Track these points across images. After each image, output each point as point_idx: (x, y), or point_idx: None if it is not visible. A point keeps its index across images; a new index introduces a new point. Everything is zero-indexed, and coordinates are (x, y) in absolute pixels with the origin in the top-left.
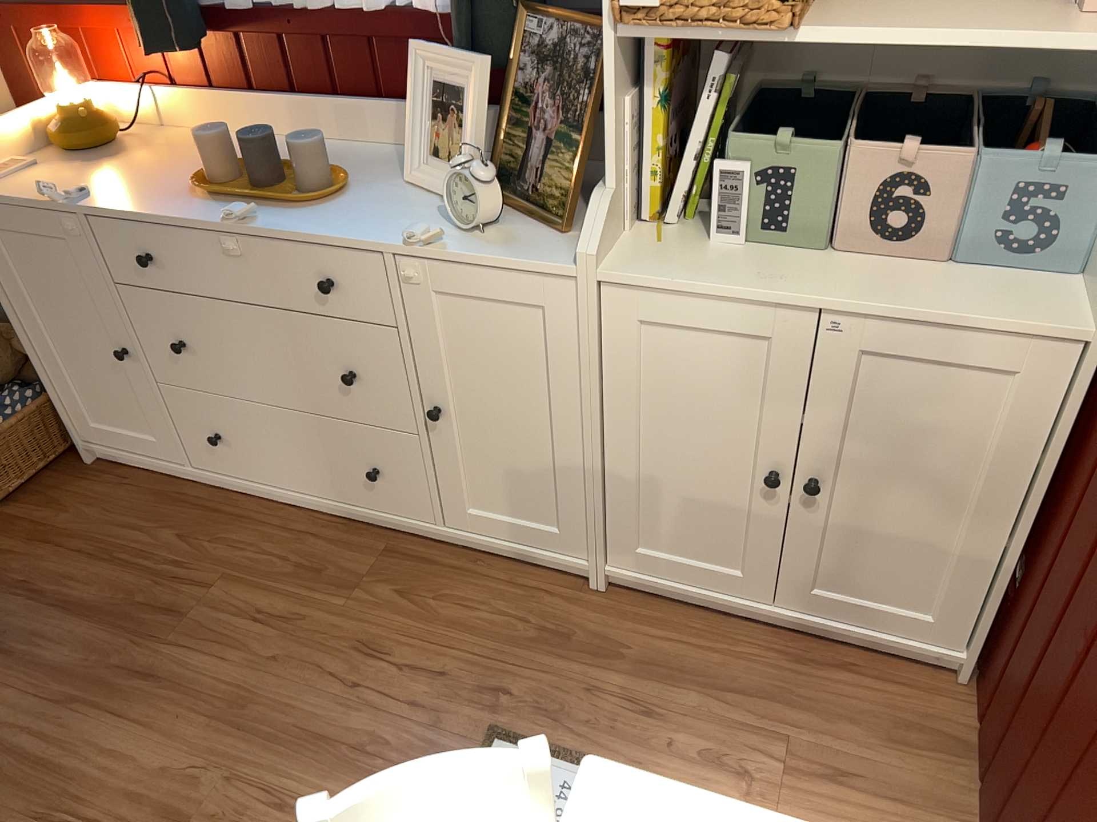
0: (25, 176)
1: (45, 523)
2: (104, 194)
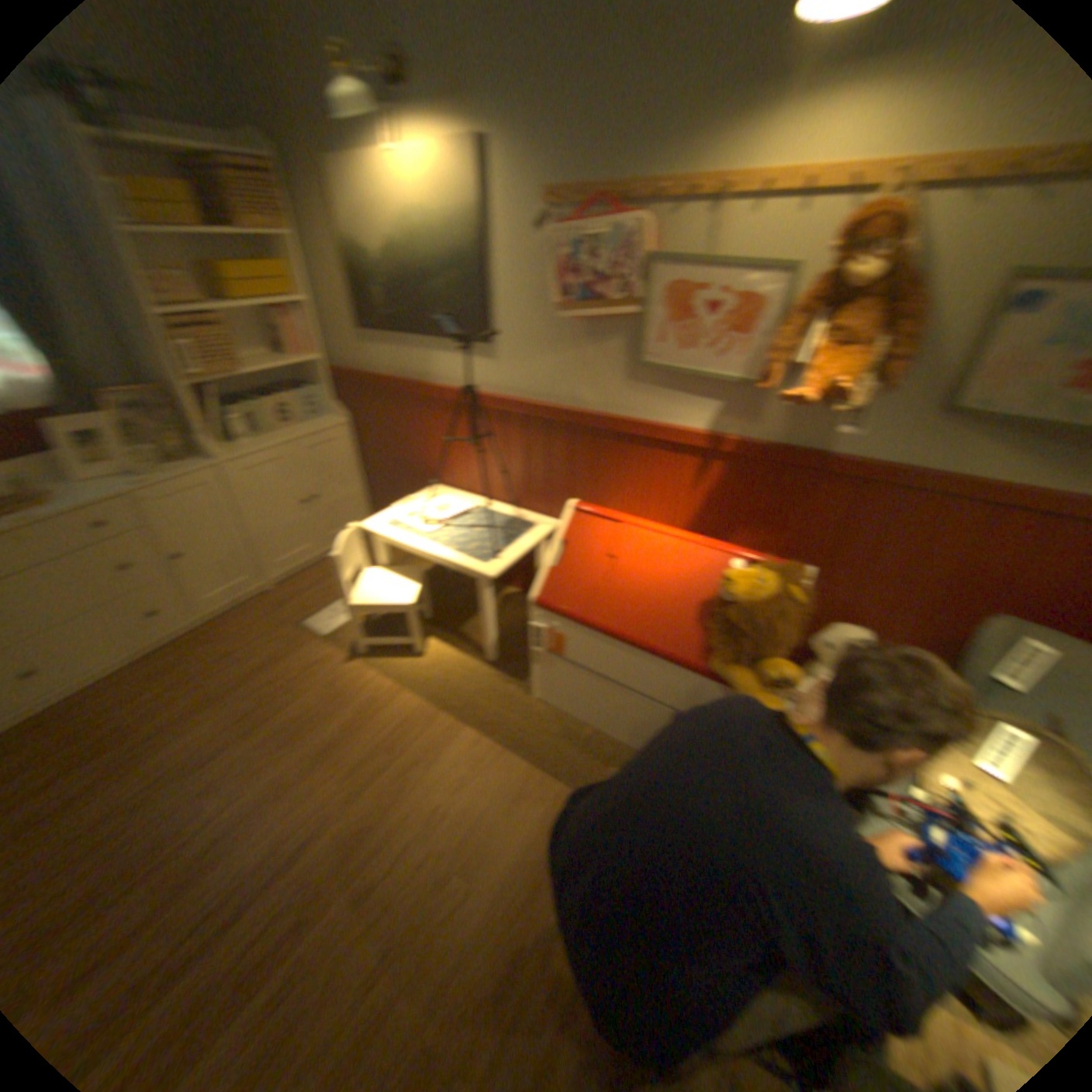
0: None
1: None
2: None
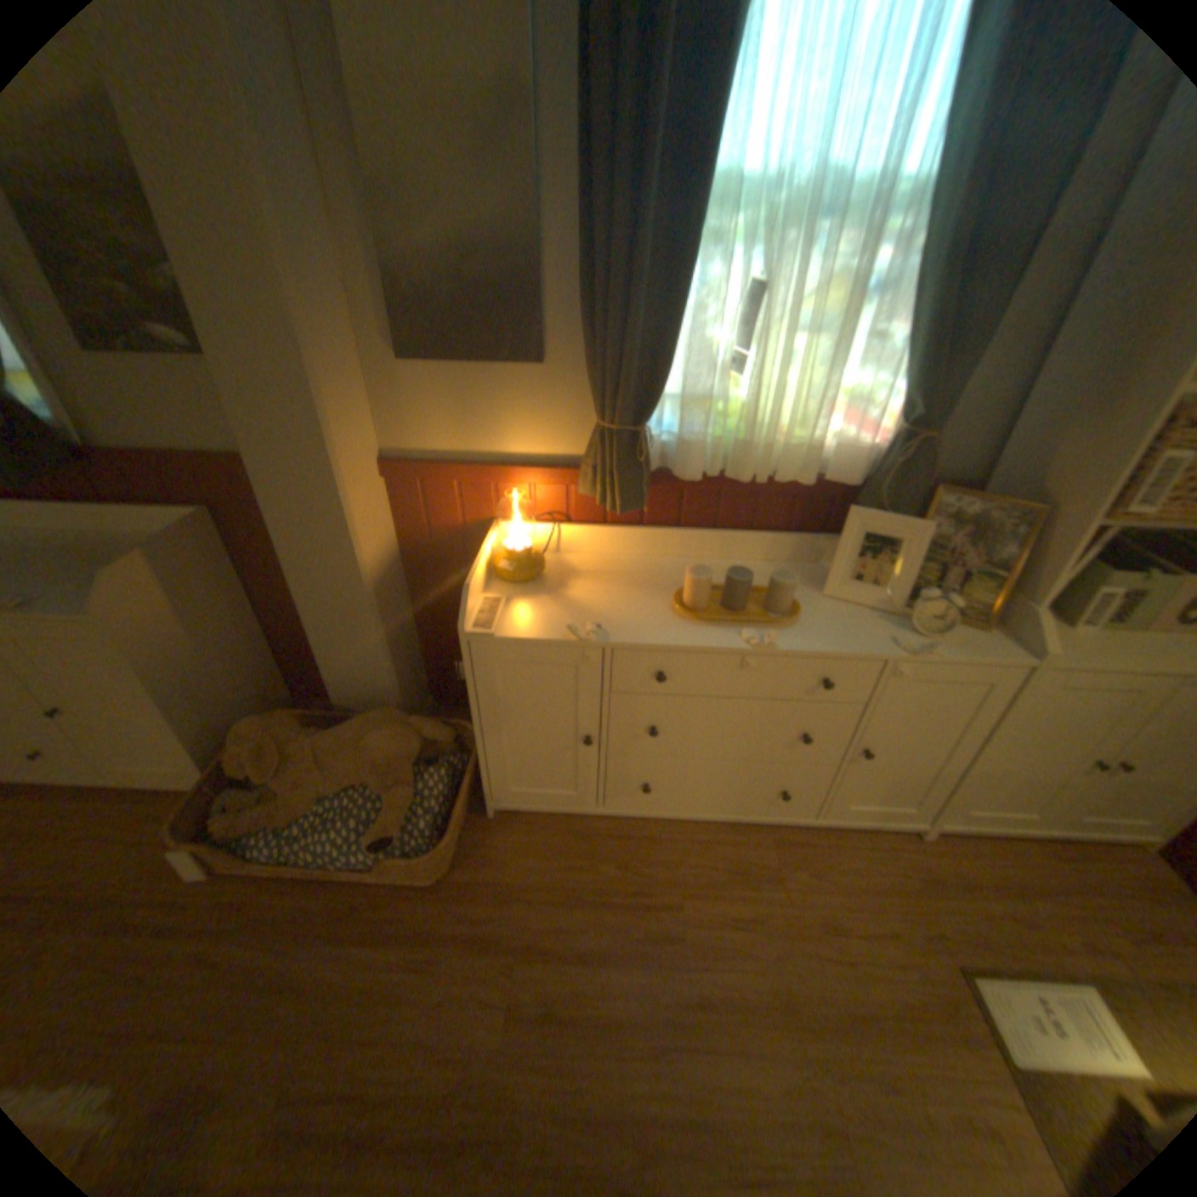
0: (513, 614)
1: (496, 885)
2: (612, 628)
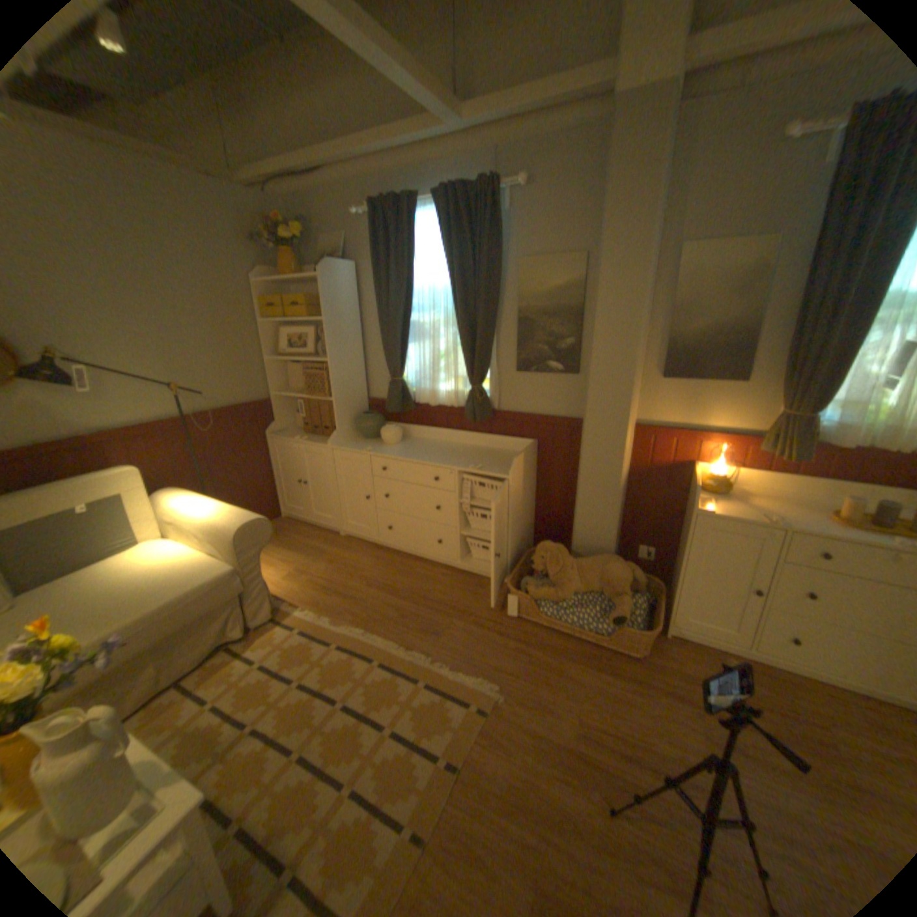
0: (720, 507)
1: (681, 674)
2: (791, 523)
